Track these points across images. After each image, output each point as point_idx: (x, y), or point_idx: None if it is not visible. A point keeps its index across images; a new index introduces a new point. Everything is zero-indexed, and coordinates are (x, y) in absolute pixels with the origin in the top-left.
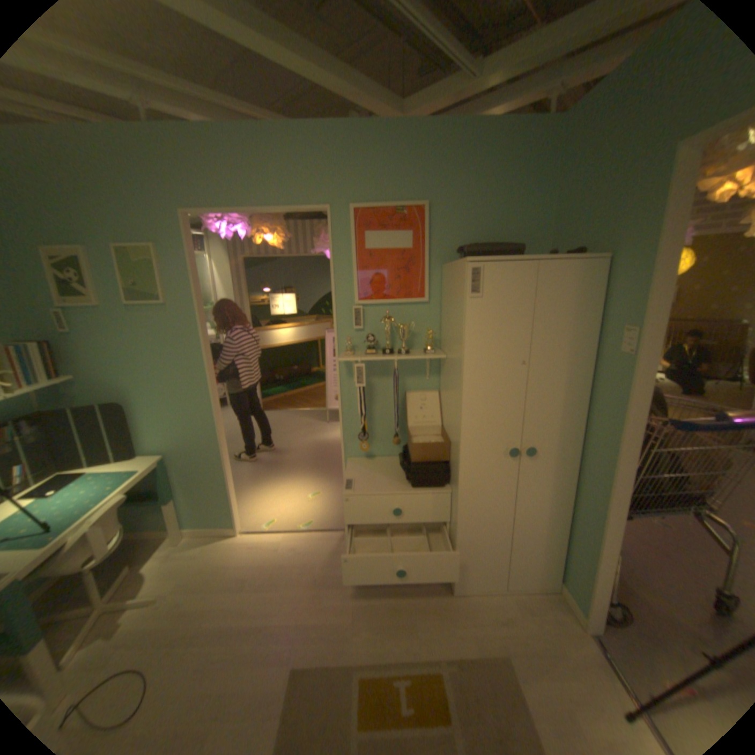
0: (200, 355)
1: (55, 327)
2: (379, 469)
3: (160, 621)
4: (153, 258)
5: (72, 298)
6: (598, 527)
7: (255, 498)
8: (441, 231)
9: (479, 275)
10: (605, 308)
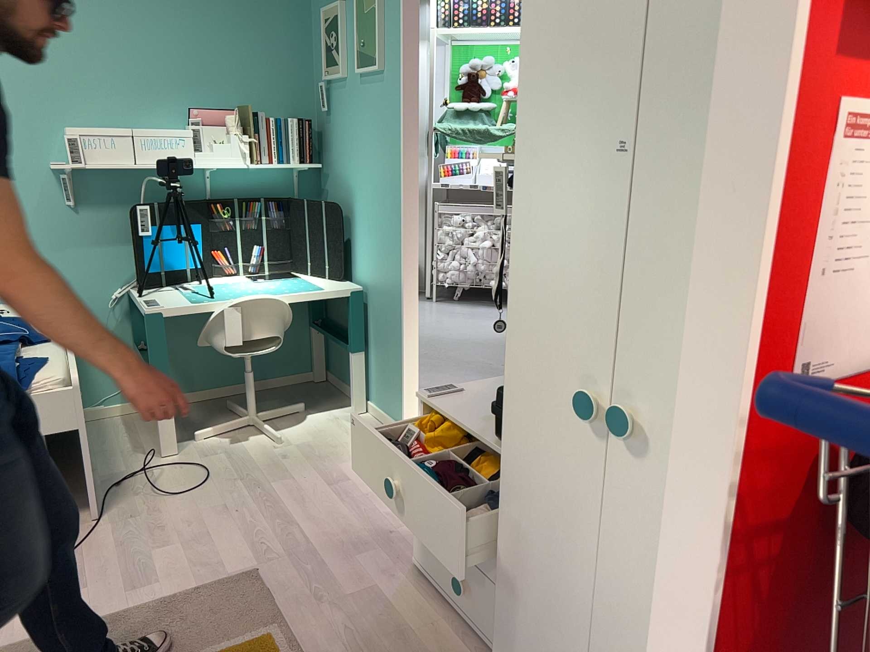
0: (400, 146)
1: (324, 106)
2: None
3: (264, 457)
4: (376, 5)
5: (331, 69)
6: None
7: None
8: None
9: None
10: None
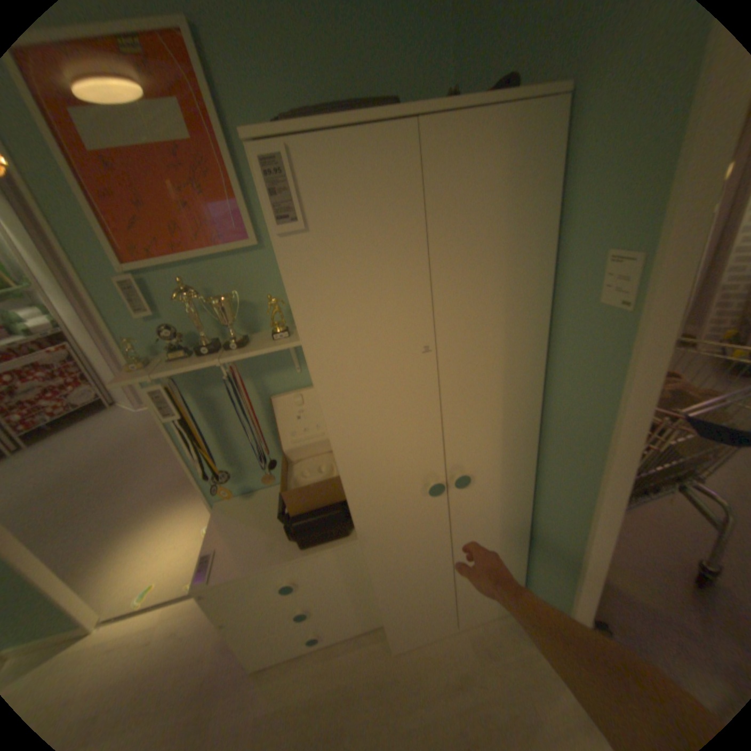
0: None
1: None
2: (258, 515)
3: None
4: None
5: None
6: (569, 562)
7: (128, 552)
8: (241, 92)
9: (284, 173)
10: (564, 214)
